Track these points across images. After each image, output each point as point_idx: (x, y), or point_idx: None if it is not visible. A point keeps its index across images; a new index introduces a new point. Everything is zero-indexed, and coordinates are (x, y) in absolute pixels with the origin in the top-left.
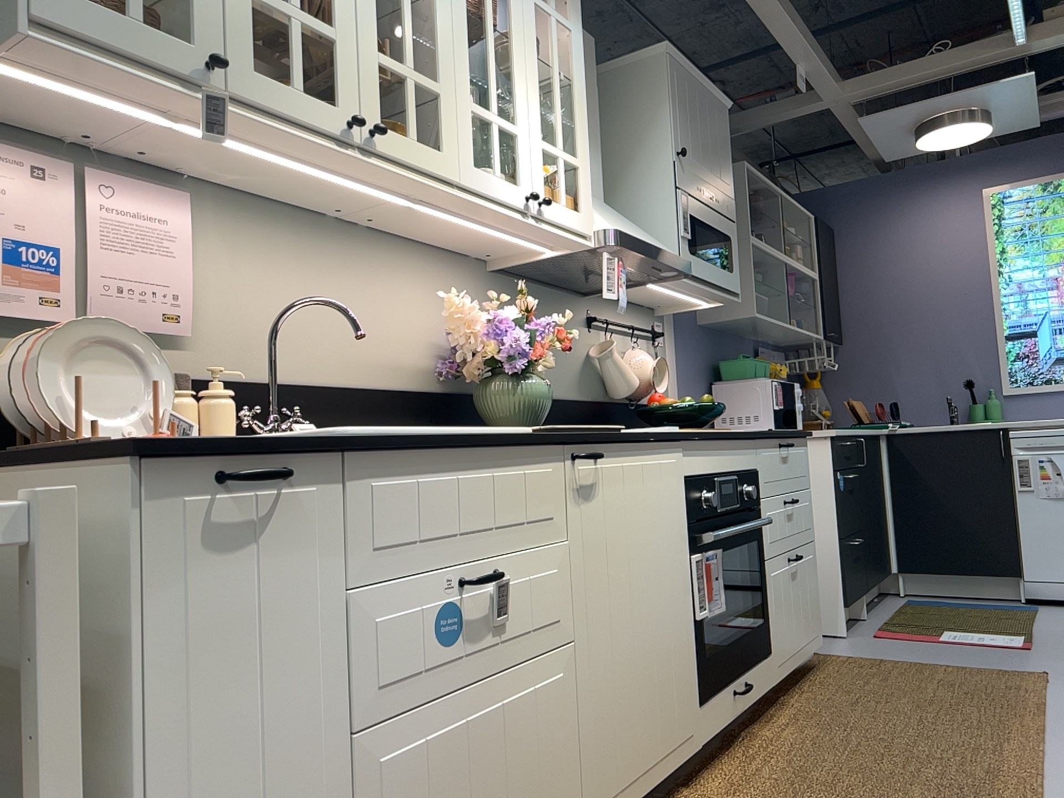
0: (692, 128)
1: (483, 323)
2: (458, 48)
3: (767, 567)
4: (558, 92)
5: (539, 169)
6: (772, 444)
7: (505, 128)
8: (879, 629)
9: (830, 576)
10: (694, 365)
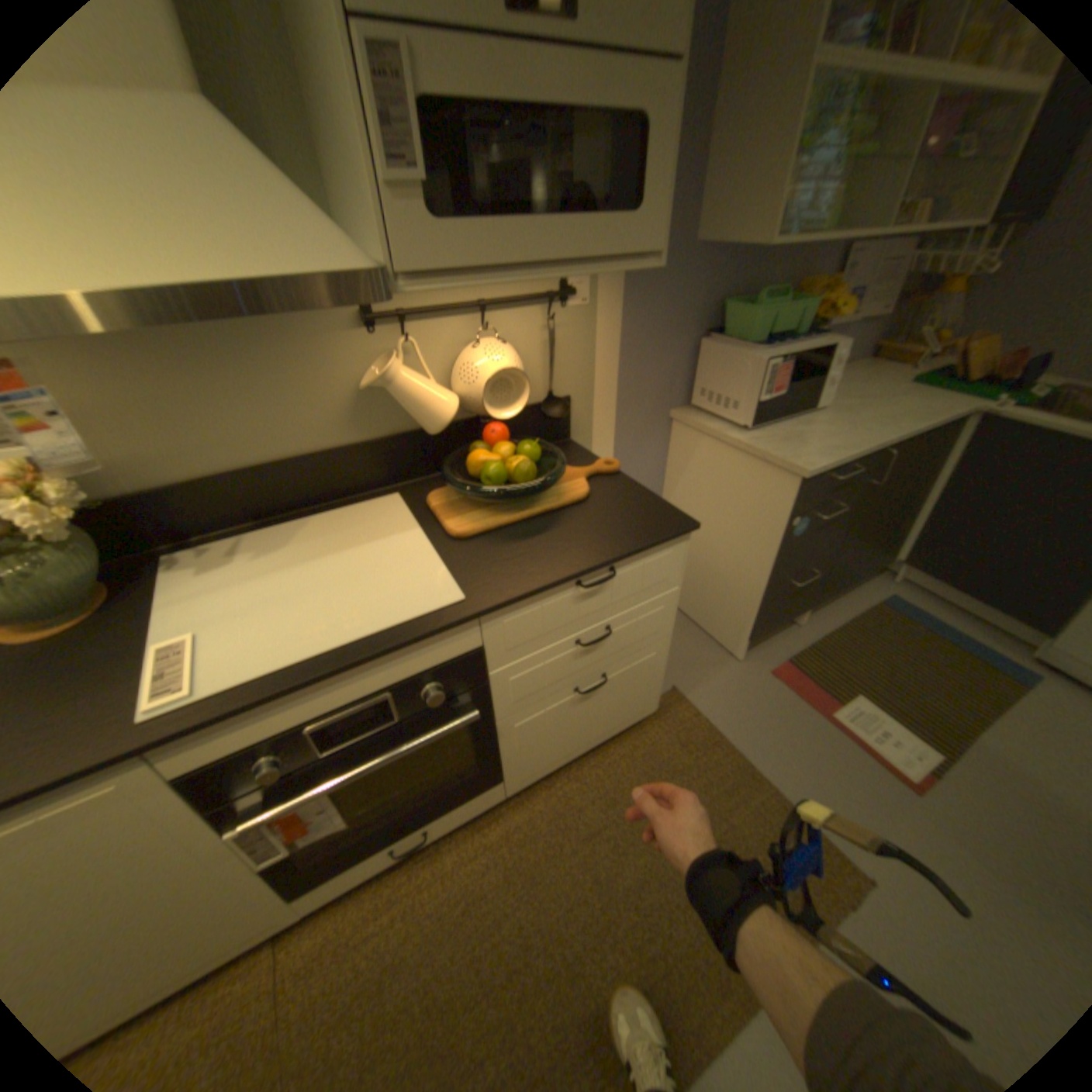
0: None
1: None
2: None
3: (496, 727)
4: None
5: None
6: (537, 597)
7: None
8: (791, 657)
9: (744, 610)
10: (663, 315)
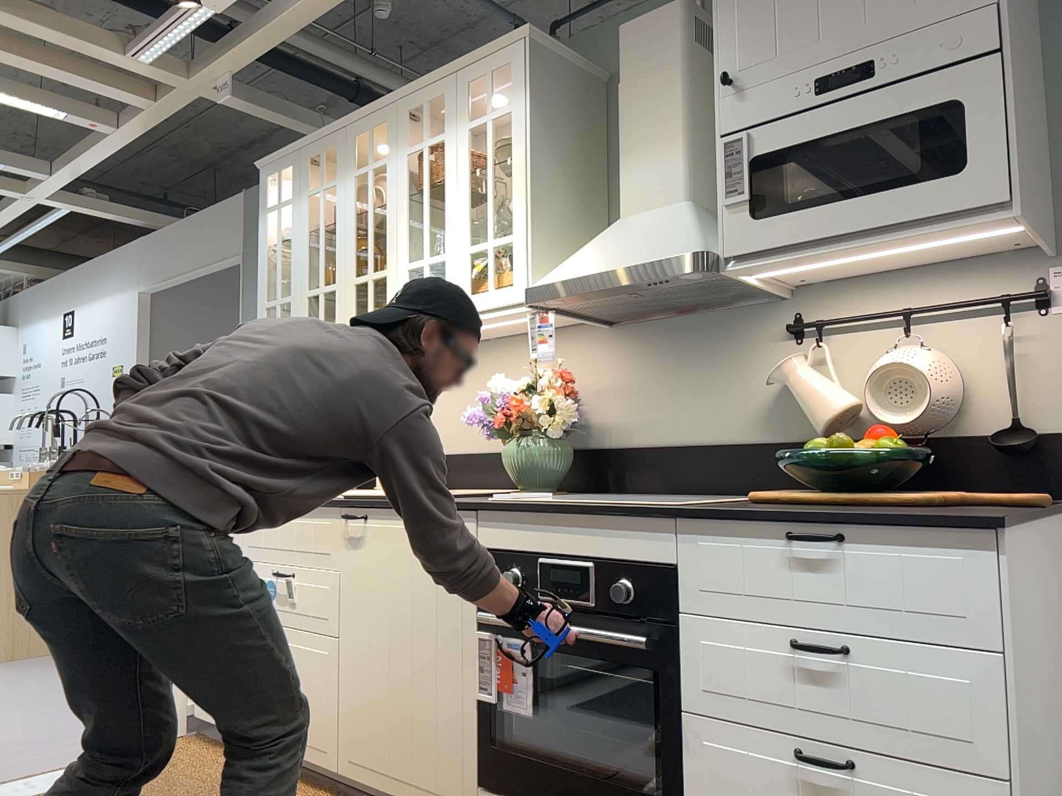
0: (777, 5)
1: (474, 404)
2: (399, 232)
3: (684, 722)
4: (488, 187)
5: (464, 273)
6: (738, 530)
7: (433, 261)
8: None
9: None
10: None
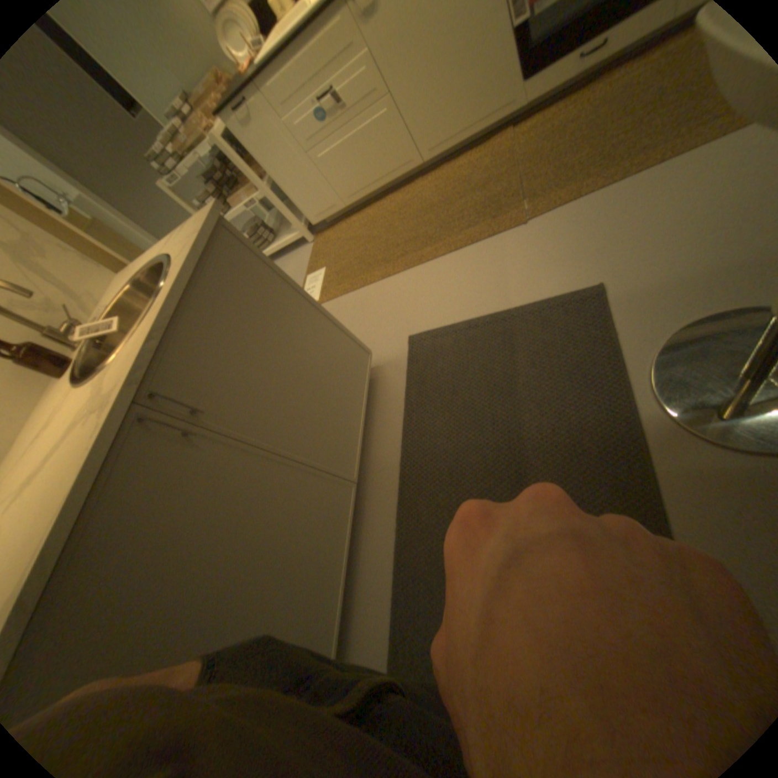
0: None
1: None
2: None
3: None
4: None
5: None
6: None
7: None
8: None
9: None
10: None
